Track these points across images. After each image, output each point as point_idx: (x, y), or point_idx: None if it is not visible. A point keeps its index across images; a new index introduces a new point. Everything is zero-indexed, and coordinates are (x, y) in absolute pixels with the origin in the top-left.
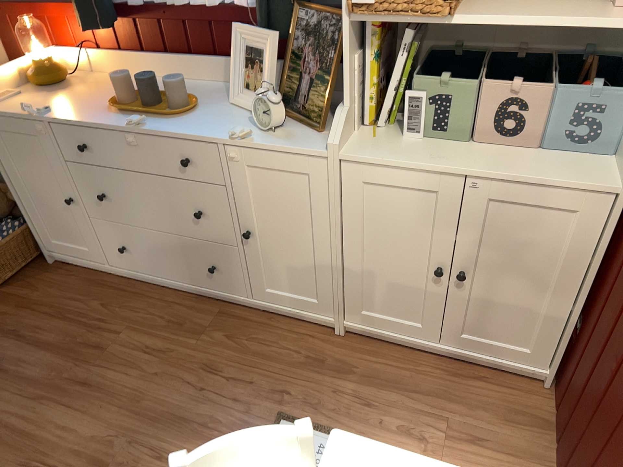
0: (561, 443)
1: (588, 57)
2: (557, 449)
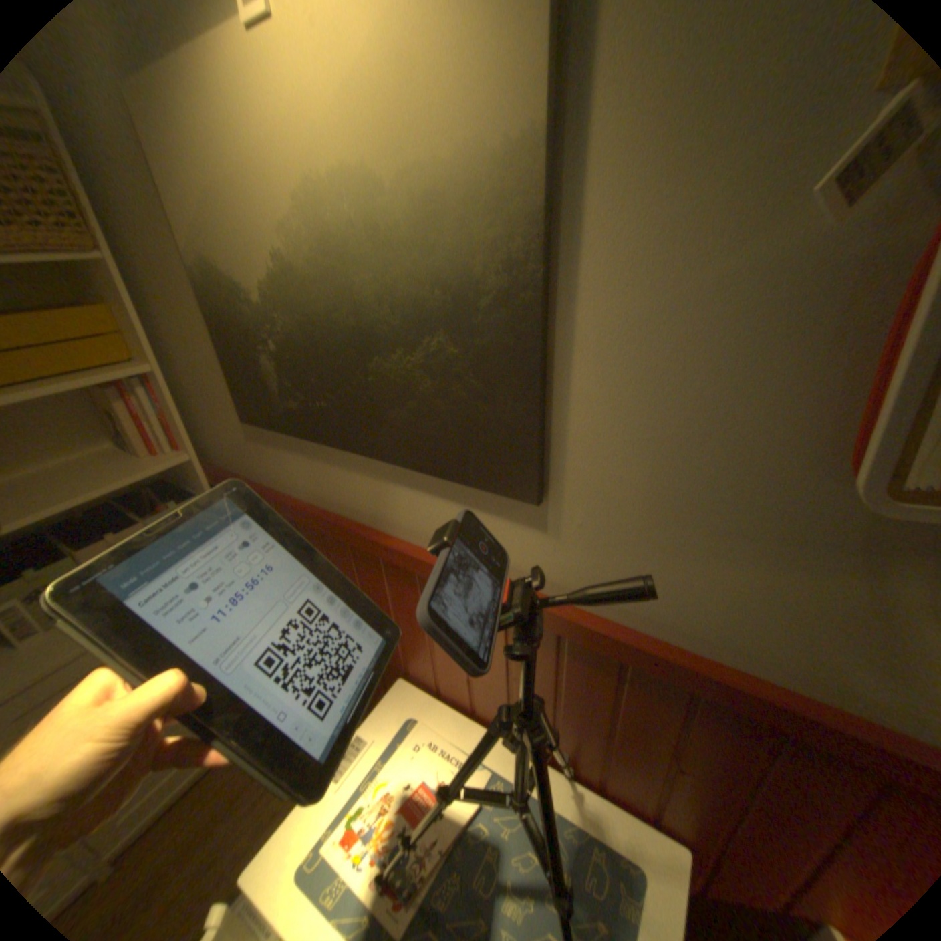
0: None
1: (139, 491)
2: None
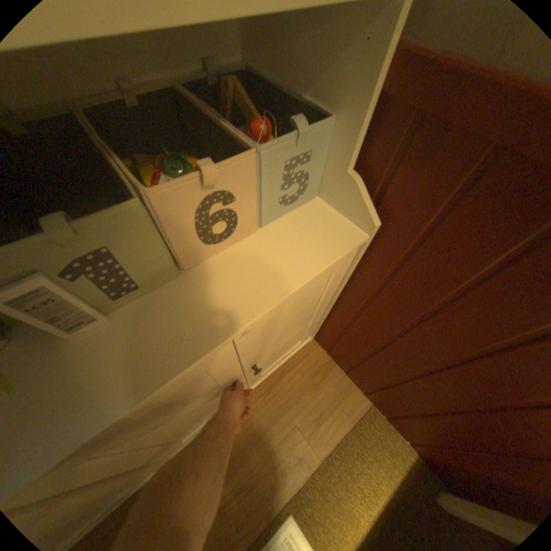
0: (349, 374)
1: (217, 78)
2: (346, 376)
